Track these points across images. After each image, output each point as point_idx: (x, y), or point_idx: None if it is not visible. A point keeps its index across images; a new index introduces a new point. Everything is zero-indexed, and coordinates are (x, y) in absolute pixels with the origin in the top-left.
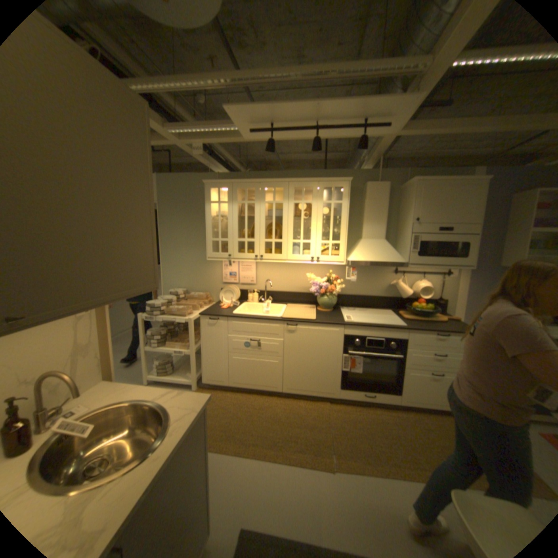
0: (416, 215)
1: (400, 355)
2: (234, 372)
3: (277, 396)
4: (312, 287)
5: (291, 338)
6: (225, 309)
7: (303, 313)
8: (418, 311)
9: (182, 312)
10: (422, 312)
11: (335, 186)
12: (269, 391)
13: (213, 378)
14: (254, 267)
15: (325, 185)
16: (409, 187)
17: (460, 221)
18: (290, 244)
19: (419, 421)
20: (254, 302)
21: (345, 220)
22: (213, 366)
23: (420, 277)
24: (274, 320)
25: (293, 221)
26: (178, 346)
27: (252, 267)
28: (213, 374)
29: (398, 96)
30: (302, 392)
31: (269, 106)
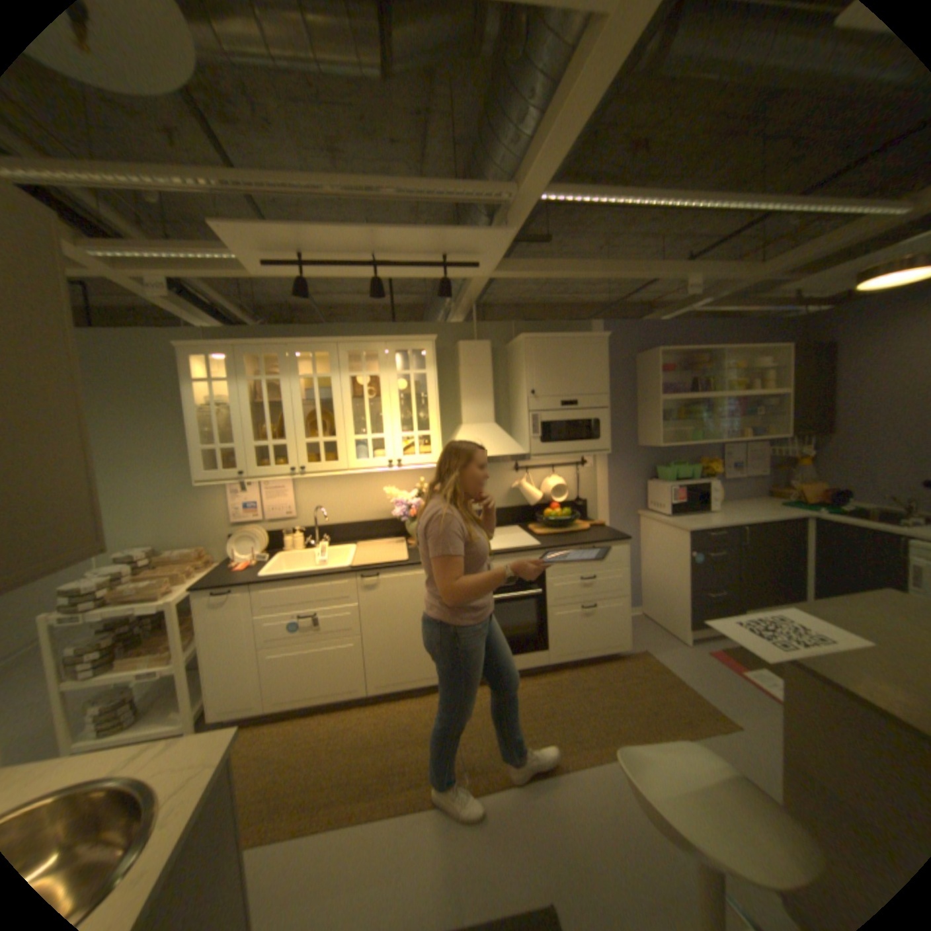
0: (531, 387)
1: (537, 590)
2: (274, 684)
3: (358, 705)
4: (396, 508)
5: (371, 598)
6: (242, 571)
7: (387, 553)
8: (552, 521)
9: (150, 593)
10: (557, 522)
11: (413, 349)
12: (344, 700)
13: (231, 707)
14: (292, 487)
15: (398, 347)
16: (516, 348)
17: (584, 391)
18: (352, 442)
19: (576, 680)
20: (297, 549)
21: (435, 399)
22: (228, 683)
23: (548, 472)
24: (338, 575)
25: (352, 404)
26: (147, 663)
27: (287, 488)
28: (230, 699)
29: (483, 230)
30: (402, 687)
31: (293, 228)
